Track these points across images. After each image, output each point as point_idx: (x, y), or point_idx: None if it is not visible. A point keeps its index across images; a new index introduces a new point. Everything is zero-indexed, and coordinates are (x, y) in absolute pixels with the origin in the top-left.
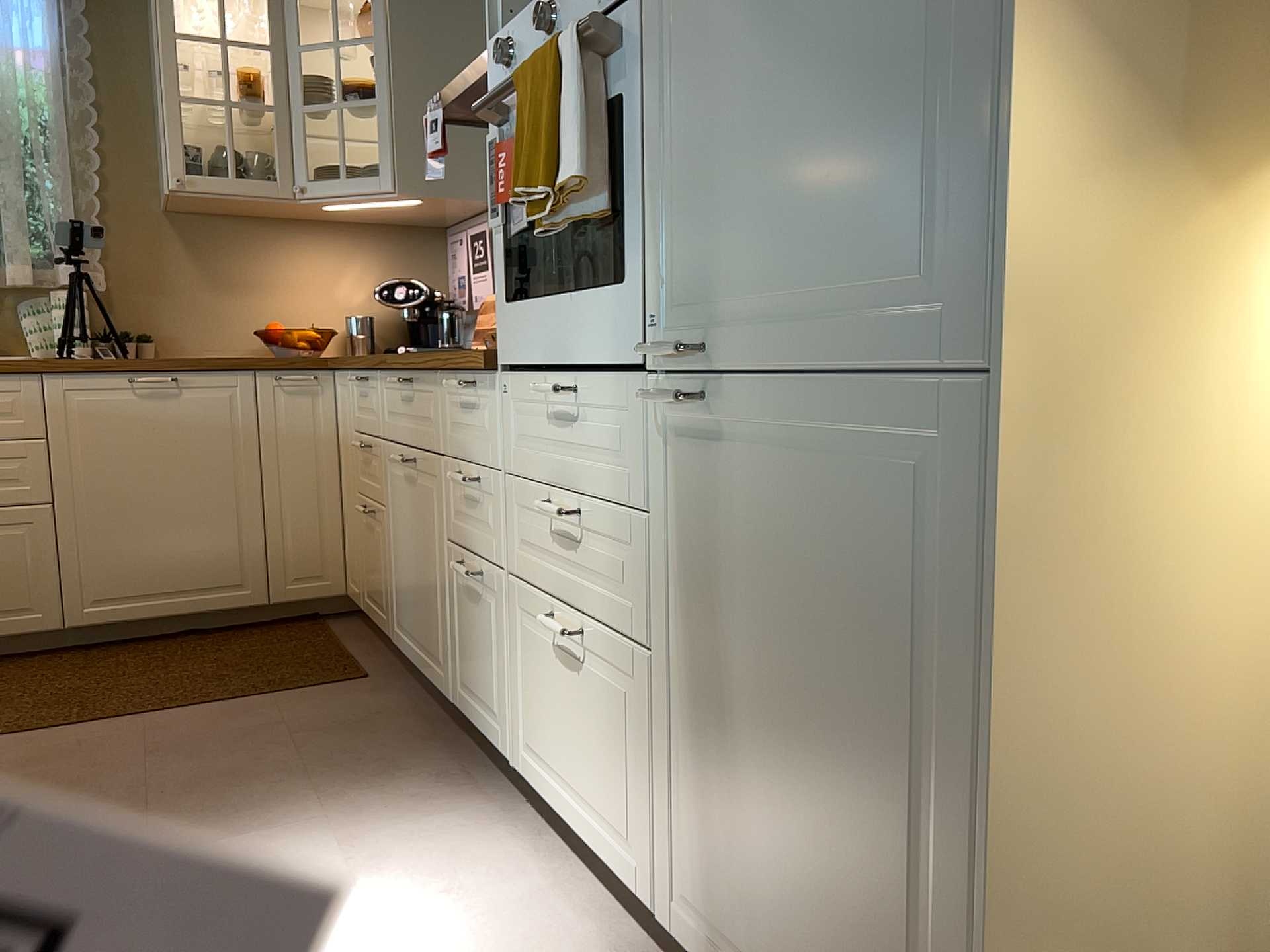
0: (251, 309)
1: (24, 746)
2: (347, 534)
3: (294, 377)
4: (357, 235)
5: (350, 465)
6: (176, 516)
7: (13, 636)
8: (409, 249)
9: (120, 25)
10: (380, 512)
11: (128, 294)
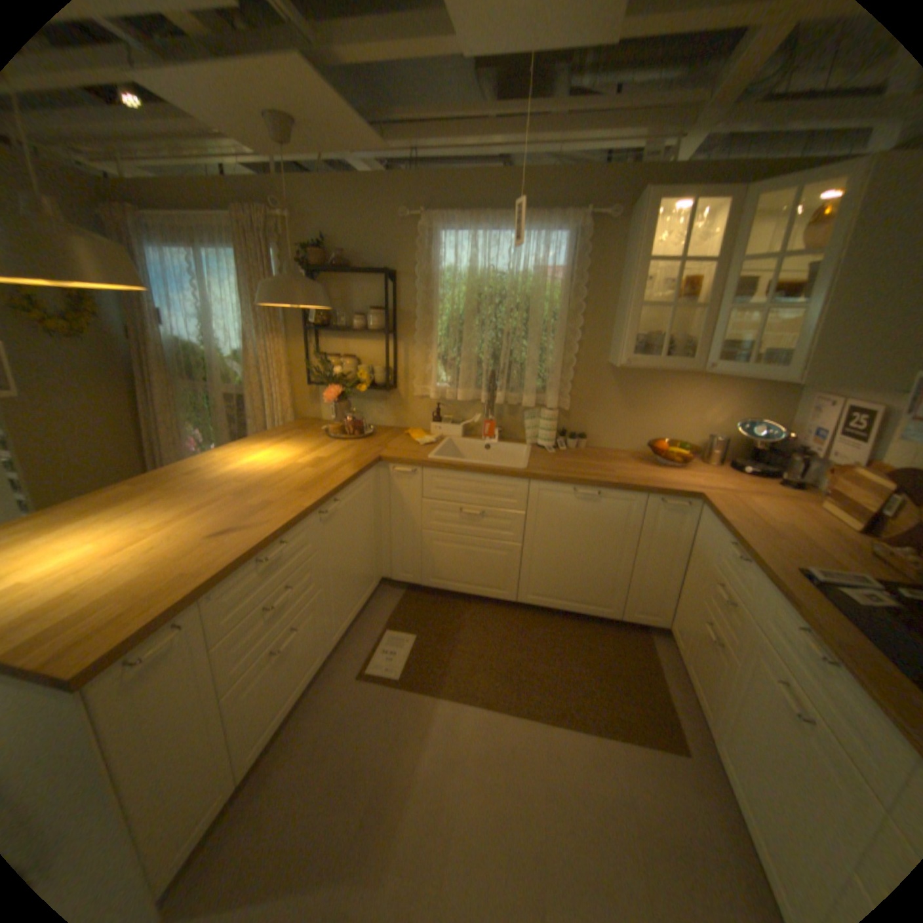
0: (646, 423)
1: (488, 726)
2: (684, 605)
3: (676, 504)
4: (733, 379)
5: (702, 576)
6: (582, 565)
7: (494, 598)
8: (771, 390)
9: (610, 243)
10: (732, 659)
11: (578, 409)
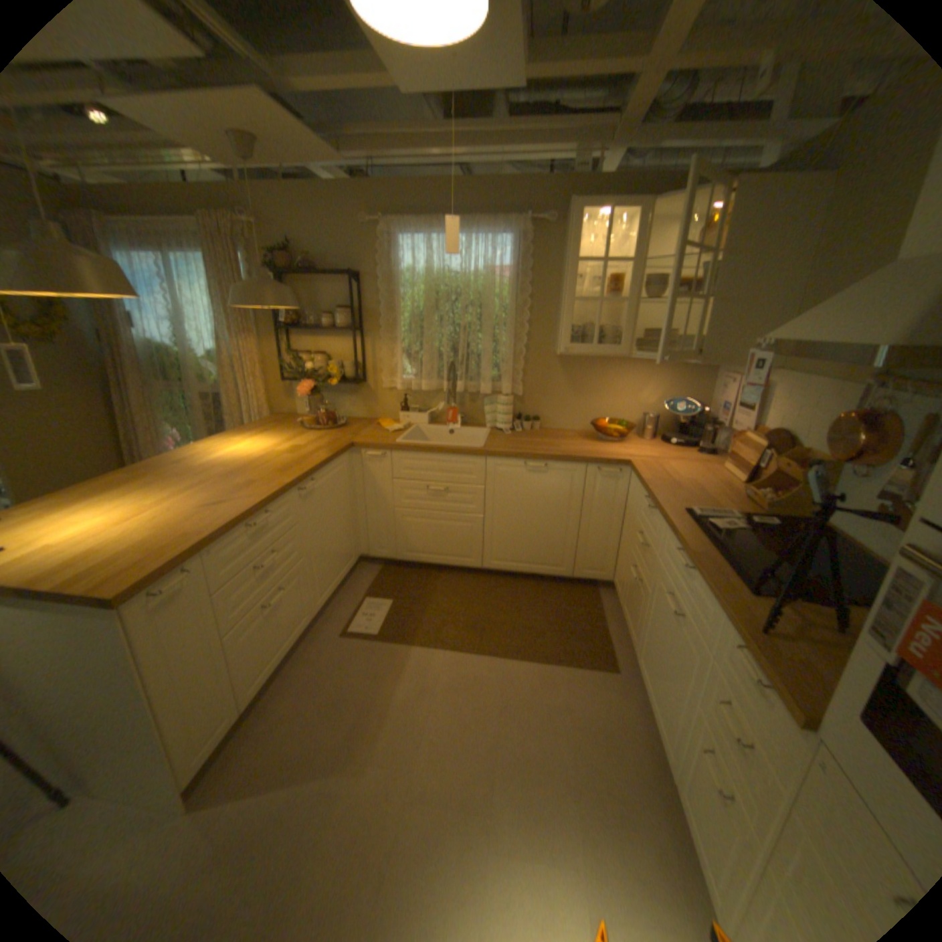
0: (590, 405)
1: (453, 664)
2: (620, 558)
3: (608, 471)
4: (660, 364)
5: (630, 530)
6: (535, 530)
7: (462, 566)
8: (692, 372)
9: (549, 245)
10: (646, 590)
11: (531, 395)
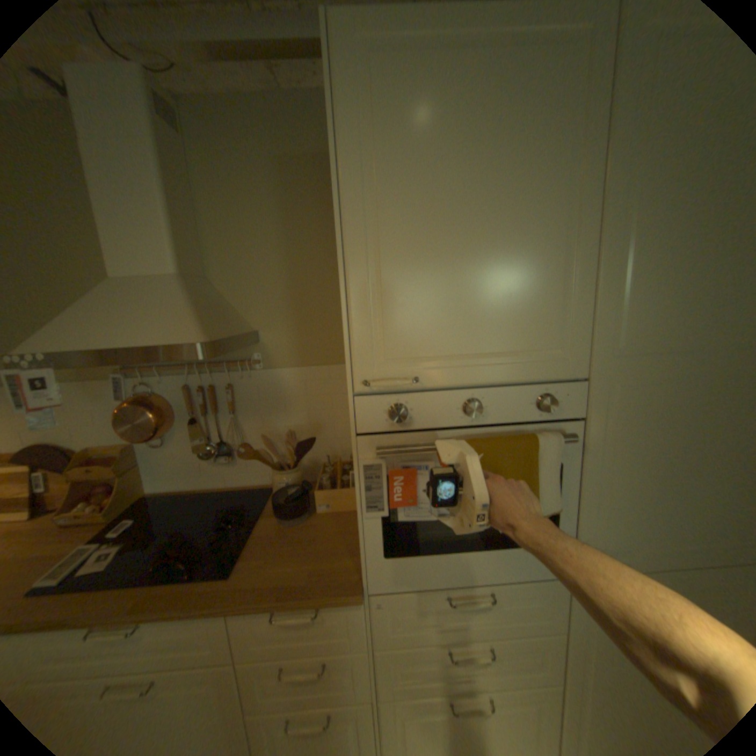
0: None
1: None
2: None
3: None
4: None
5: None
6: None
7: None
8: None
9: None
10: None
11: None
